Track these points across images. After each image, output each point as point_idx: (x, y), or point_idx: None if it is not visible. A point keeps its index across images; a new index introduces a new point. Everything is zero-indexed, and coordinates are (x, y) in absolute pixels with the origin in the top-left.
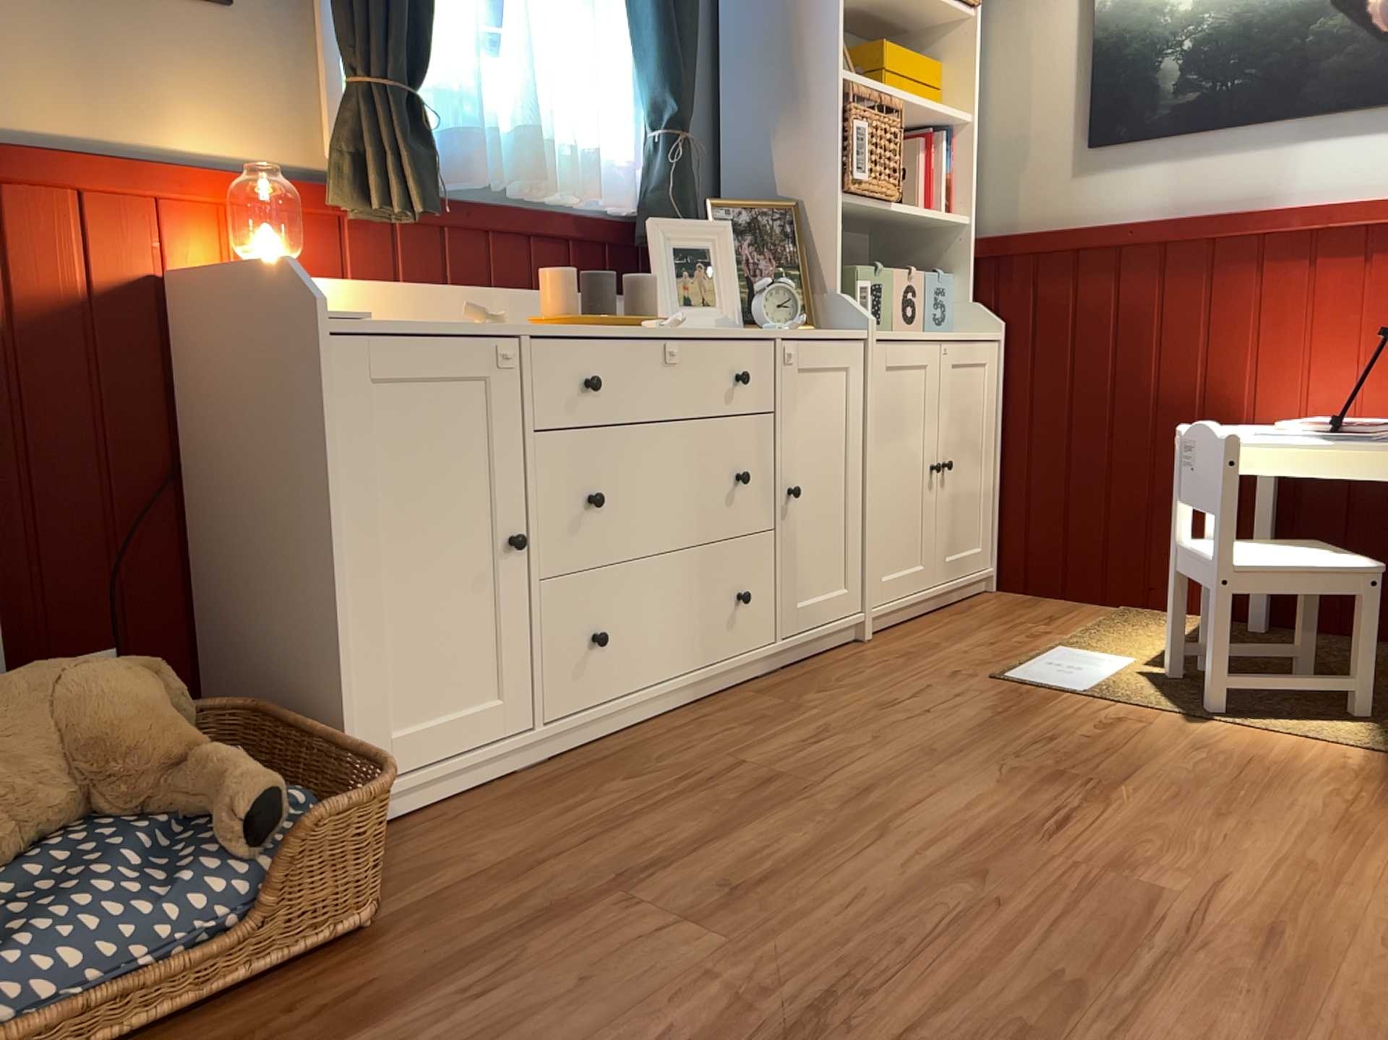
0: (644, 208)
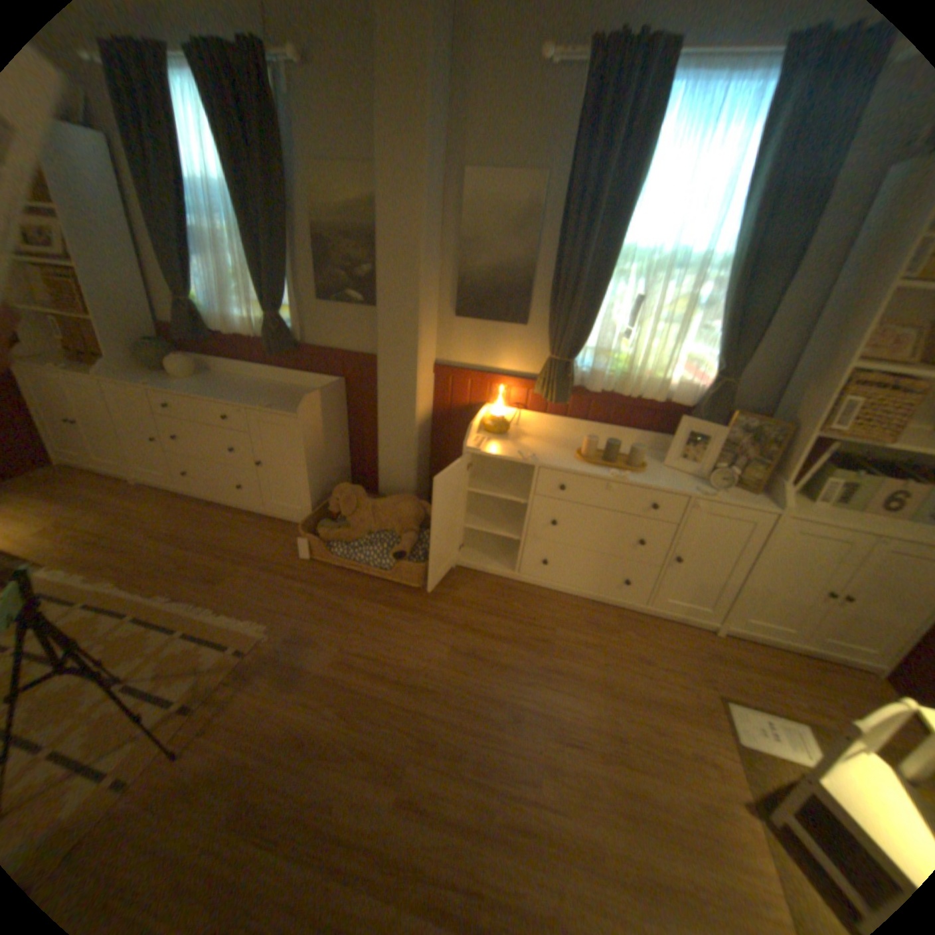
0: (697, 407)
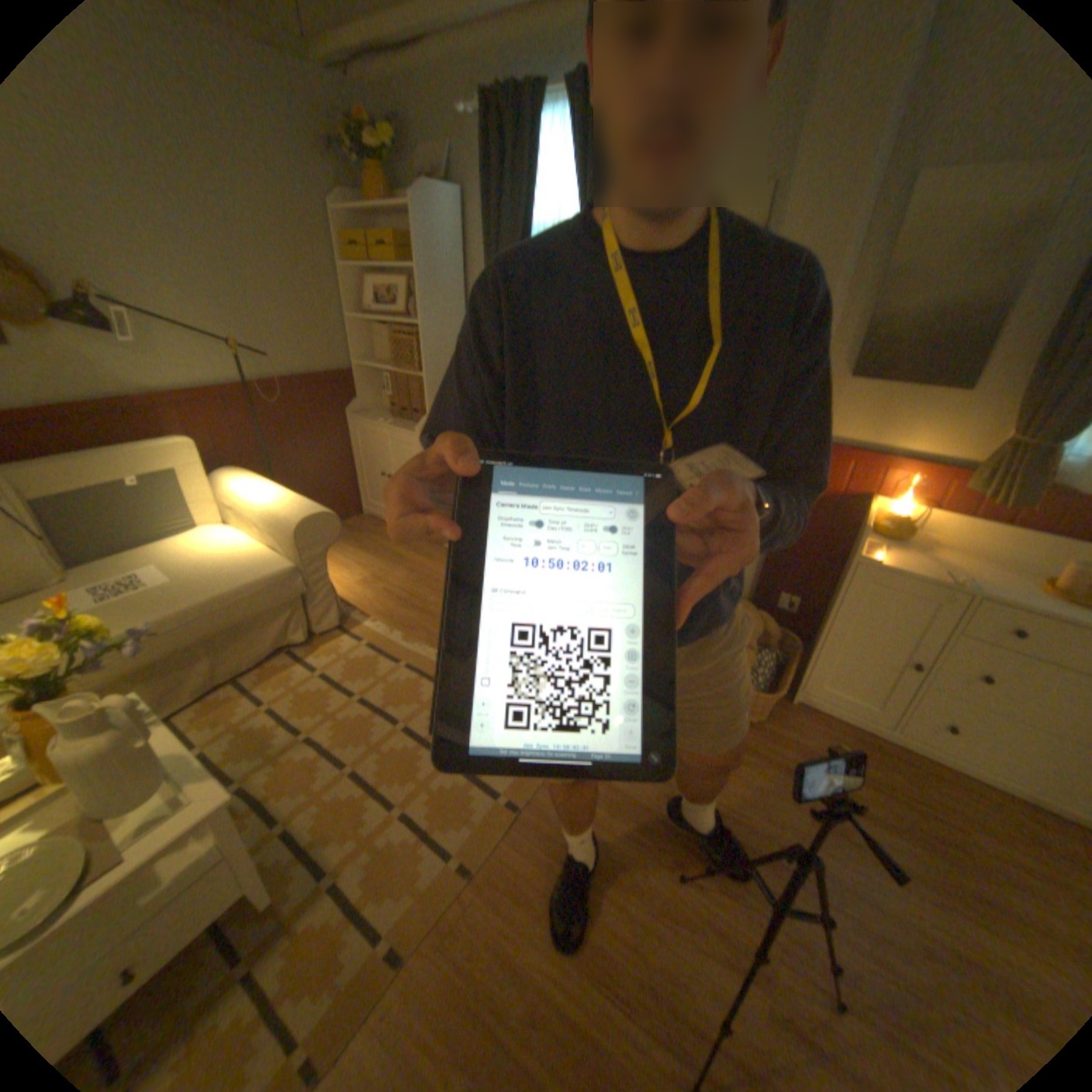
0: None
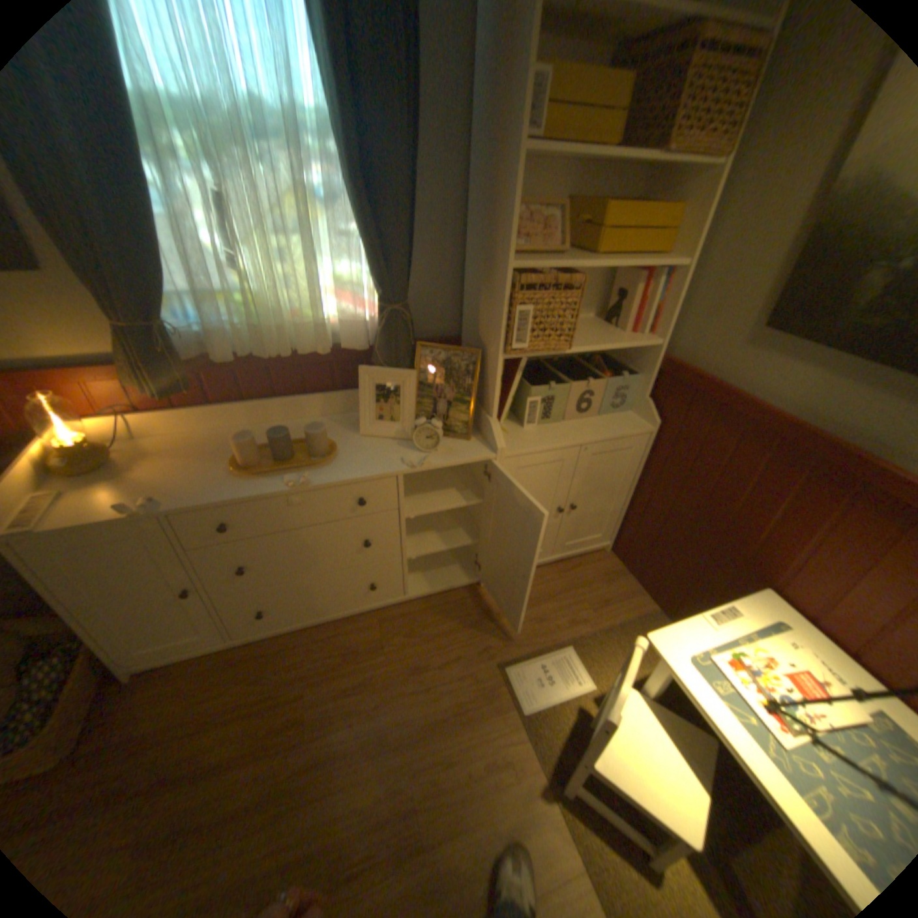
0: (375, 347)
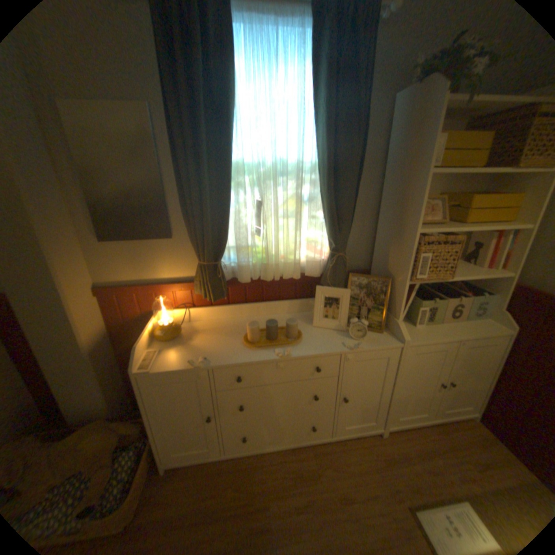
0: (324, 275)
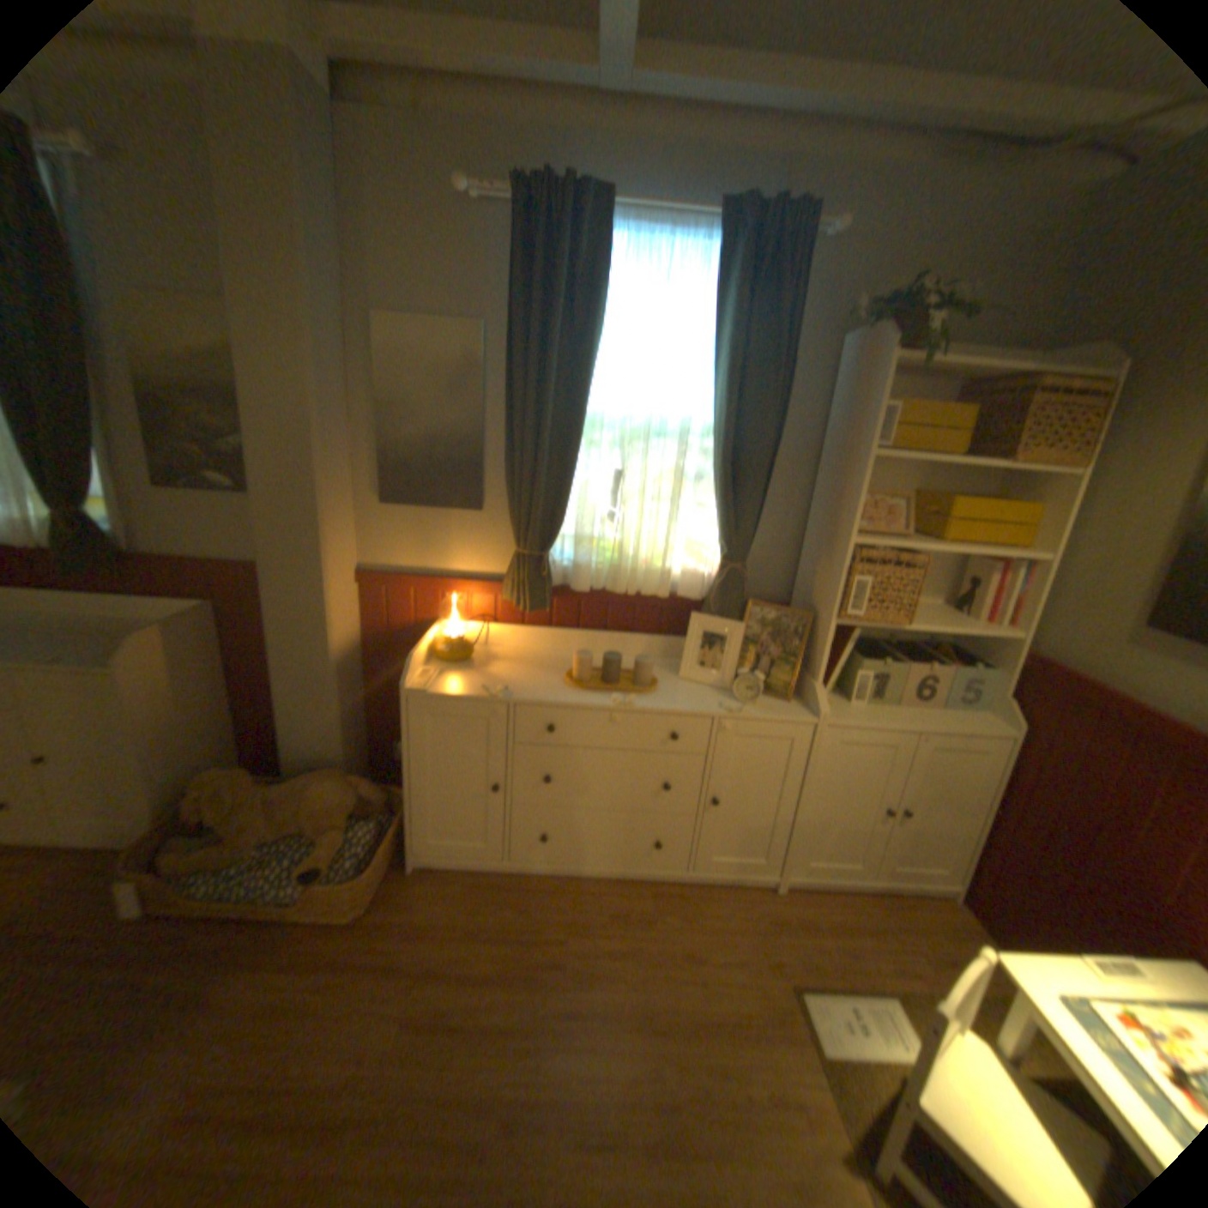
0: (707, 600)
